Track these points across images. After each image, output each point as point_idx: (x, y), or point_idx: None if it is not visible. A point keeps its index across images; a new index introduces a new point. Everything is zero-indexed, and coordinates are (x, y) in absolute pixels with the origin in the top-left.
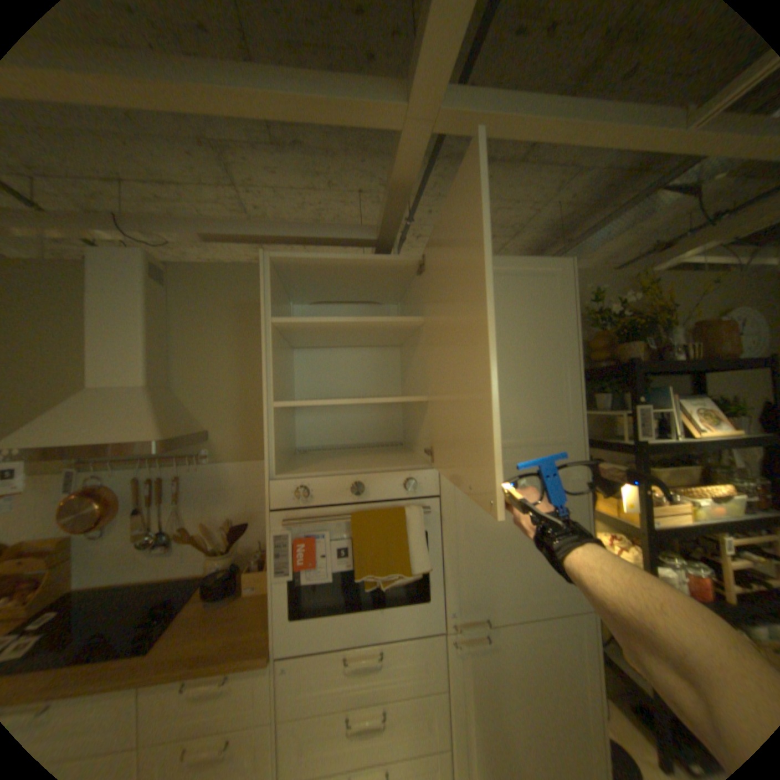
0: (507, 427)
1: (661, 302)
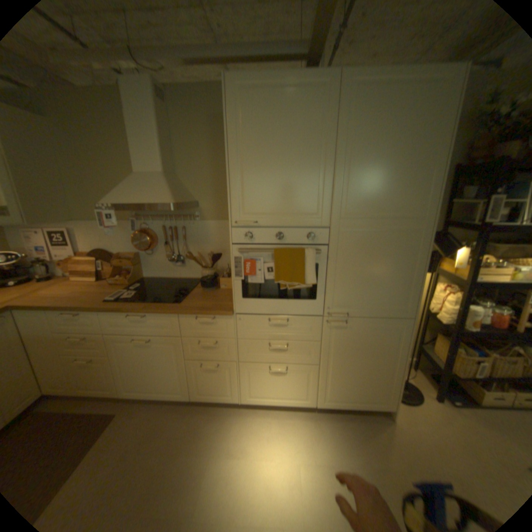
0: (379, 205)
1: None
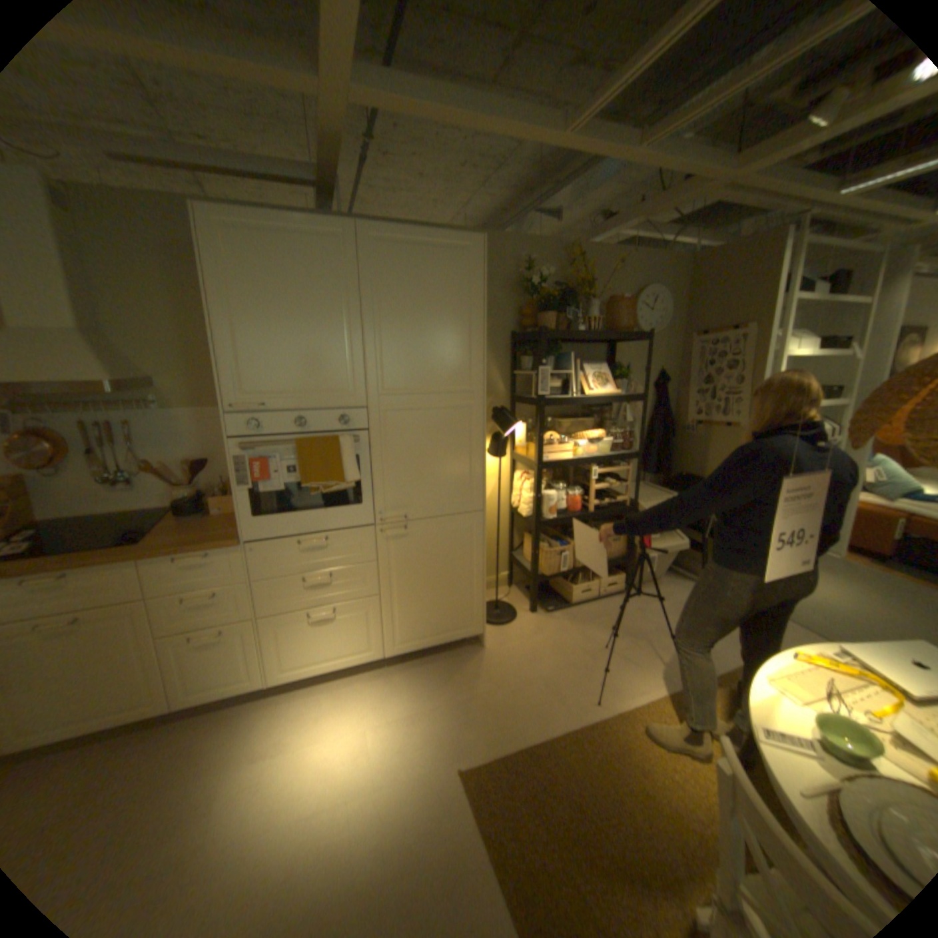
0: (422, 378)
1: (581, 277)
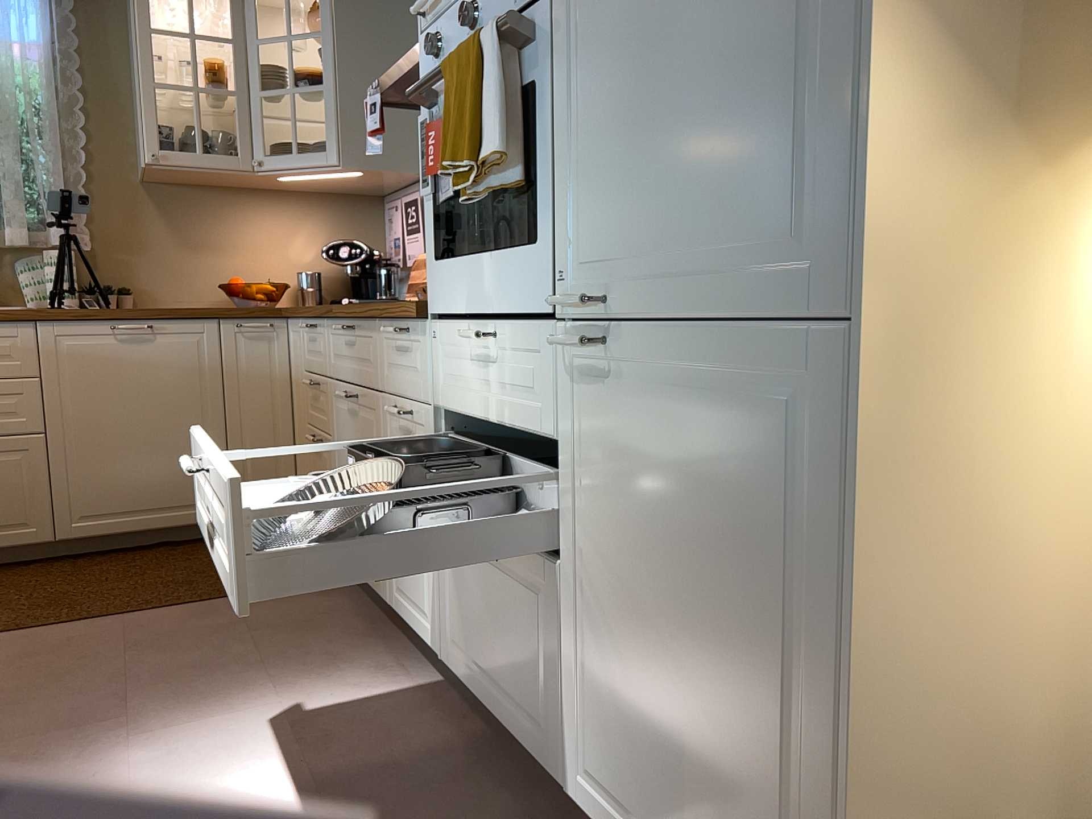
0: None
1: None
